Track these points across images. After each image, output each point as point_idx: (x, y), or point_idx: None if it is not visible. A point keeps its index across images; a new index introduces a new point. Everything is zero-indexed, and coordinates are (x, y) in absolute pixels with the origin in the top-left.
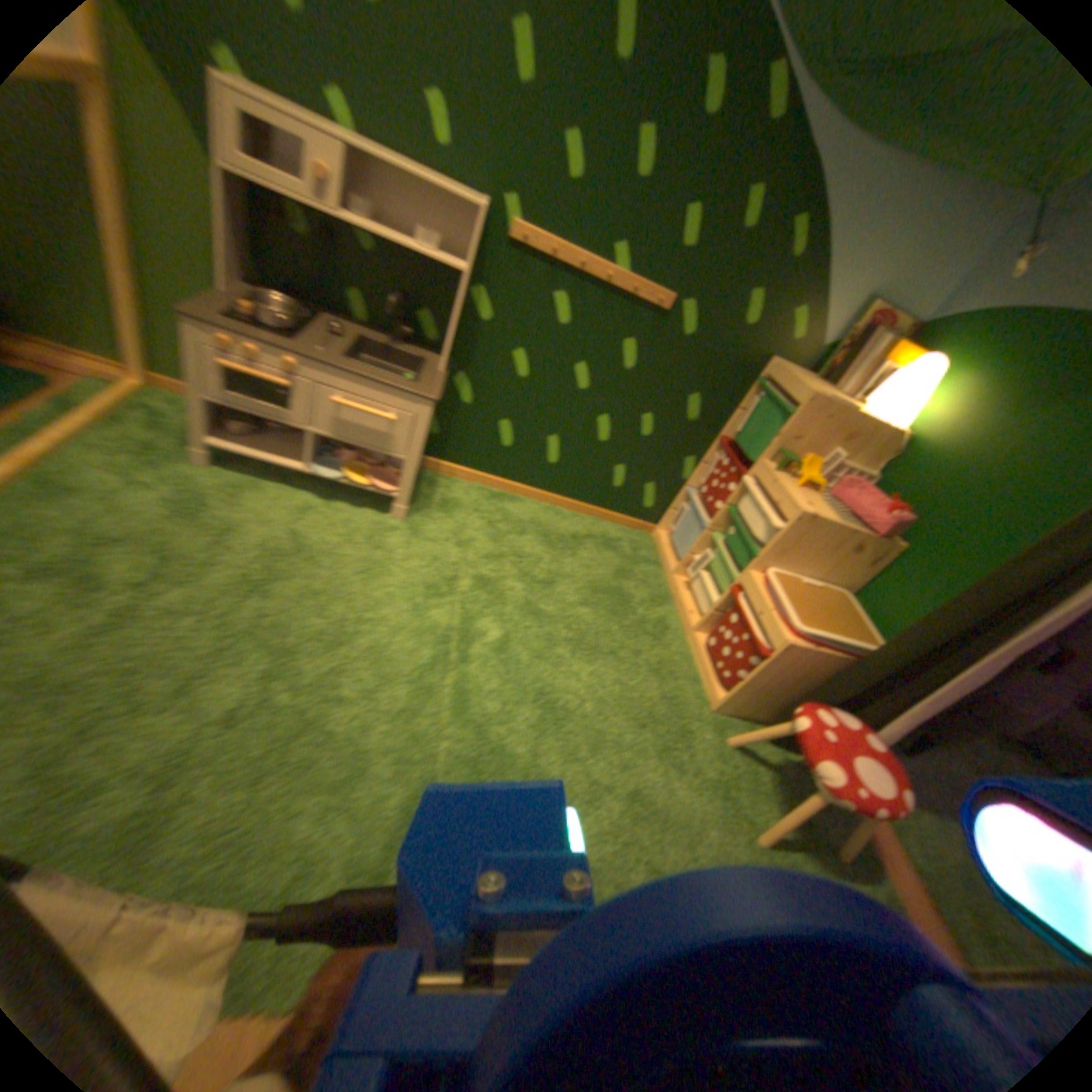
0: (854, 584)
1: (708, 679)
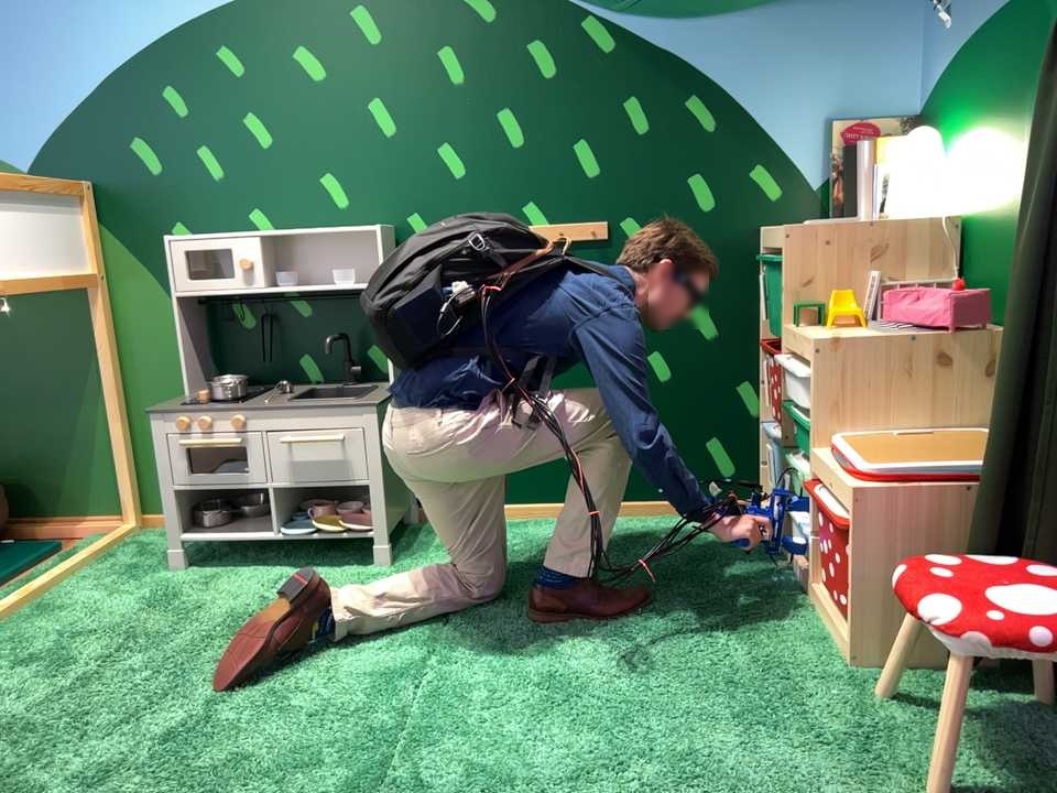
0: (990, 415)
1: (830, 629)
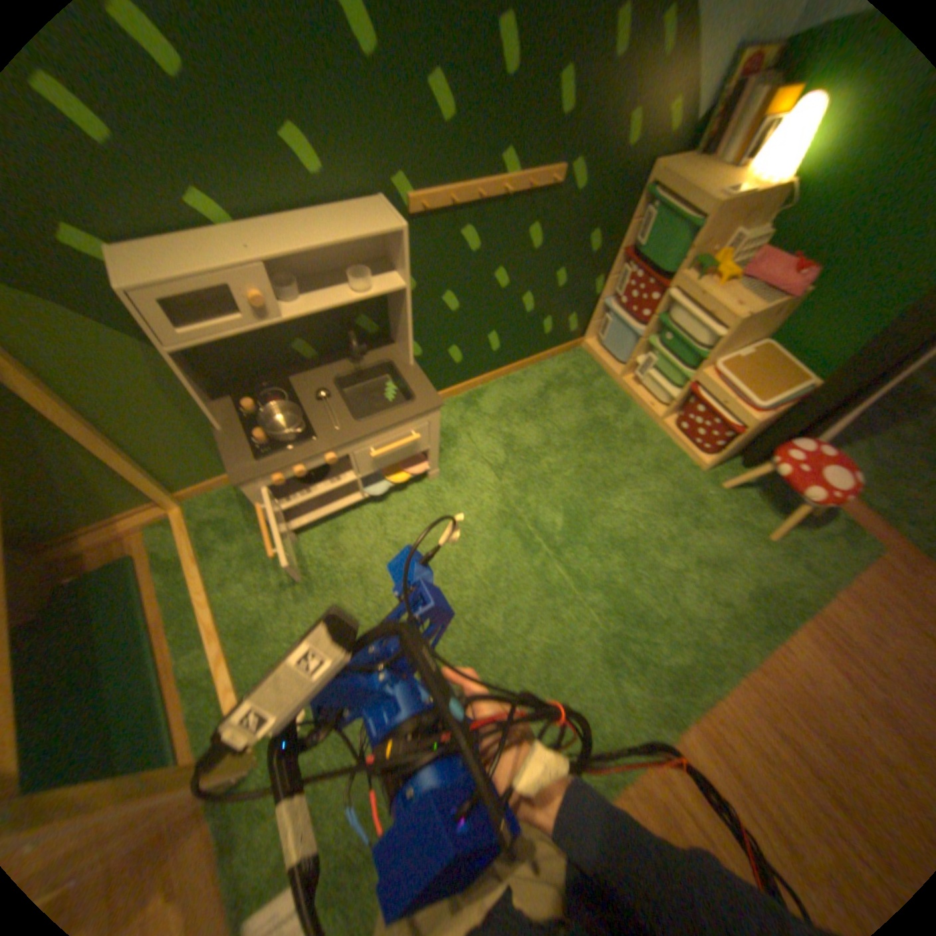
0: (773, 332)
1: (693, 454)
